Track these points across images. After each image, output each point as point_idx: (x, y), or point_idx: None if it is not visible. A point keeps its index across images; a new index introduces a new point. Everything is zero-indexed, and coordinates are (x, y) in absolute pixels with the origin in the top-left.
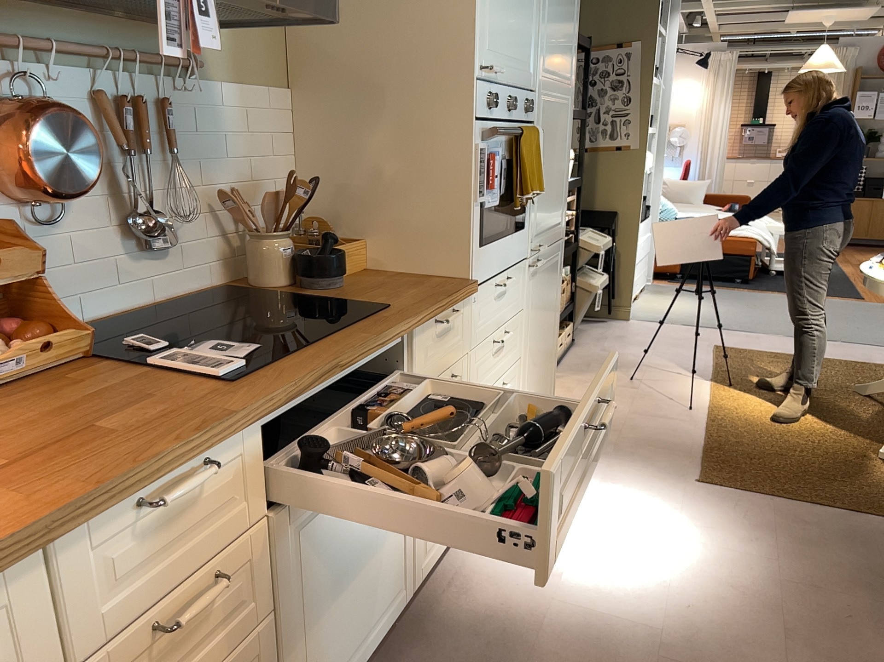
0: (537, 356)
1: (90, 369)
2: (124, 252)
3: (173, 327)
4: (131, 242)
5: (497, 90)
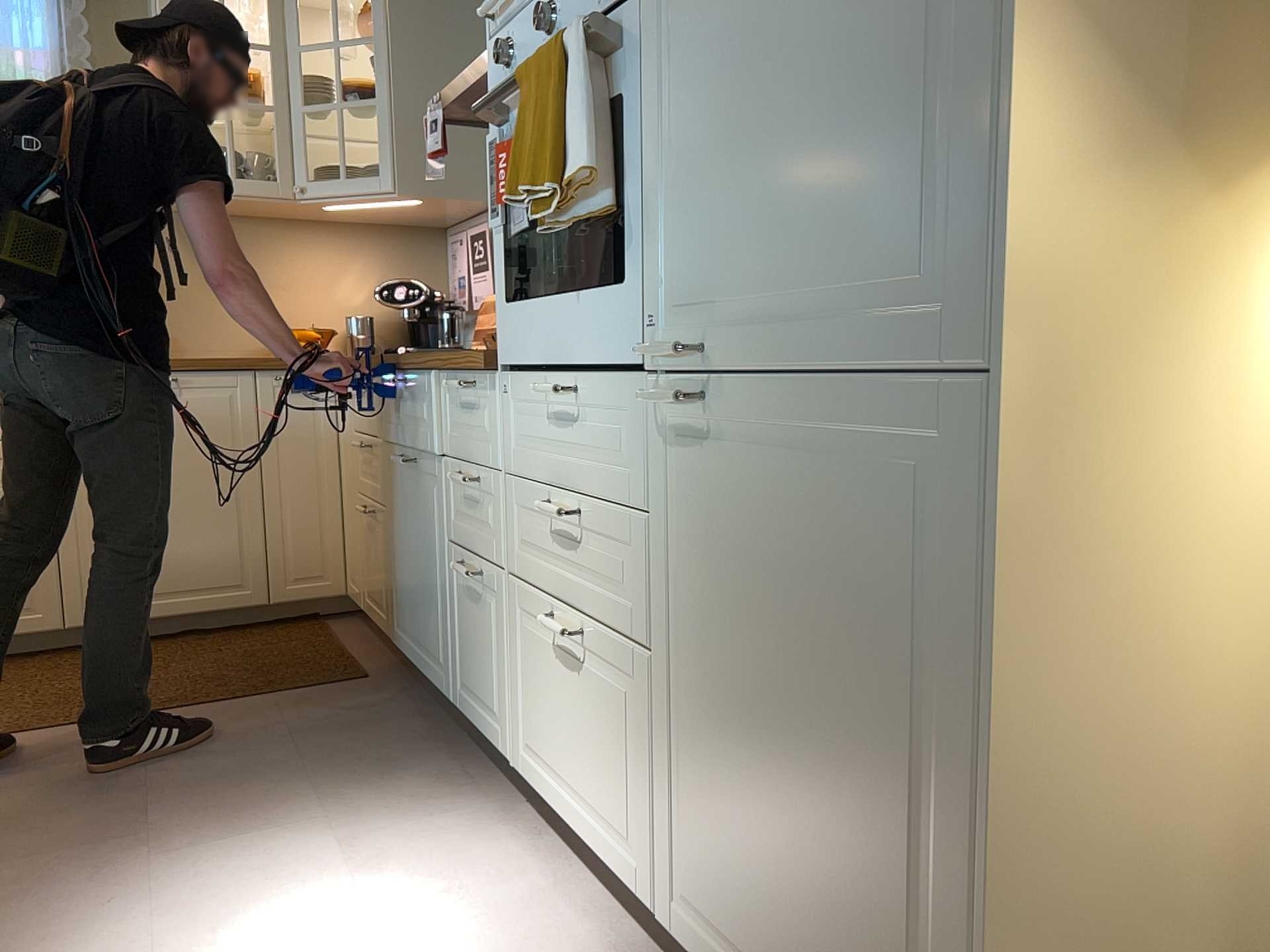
0: (759, 780)
1: None
2: None
3: None
4: None
5: (532, 10)
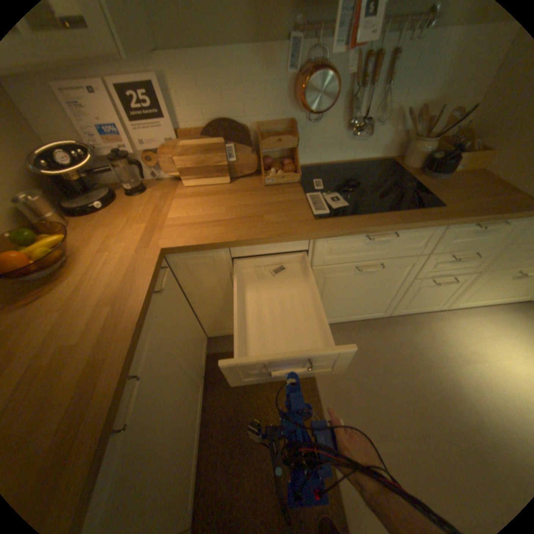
0: None
1: (291, 189)
2: (344, 135)
3: (353, 173)
4: (351, 130)
5: None
